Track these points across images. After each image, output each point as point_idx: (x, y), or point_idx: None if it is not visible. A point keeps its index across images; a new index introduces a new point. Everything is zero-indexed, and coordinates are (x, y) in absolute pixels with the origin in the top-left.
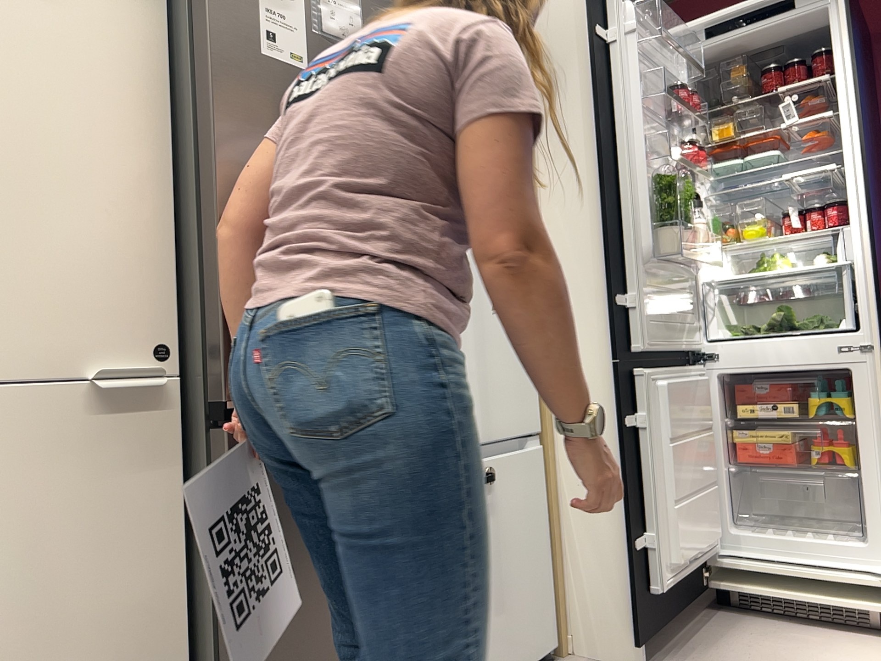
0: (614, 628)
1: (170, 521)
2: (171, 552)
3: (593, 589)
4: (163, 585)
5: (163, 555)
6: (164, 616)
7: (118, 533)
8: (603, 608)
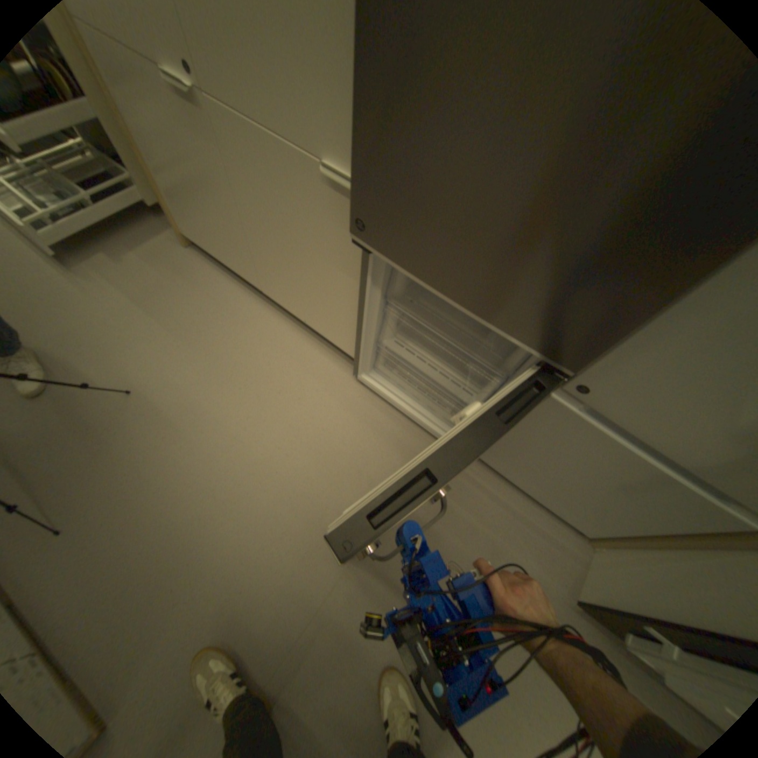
0: (603, 588)
1: (359, 262)
2: (359, 274)
3: (629, 574)
4: (354, 283)
5: (355, 272)
6: (354, 294)
7: (338, 248)
8: (616, 581)
